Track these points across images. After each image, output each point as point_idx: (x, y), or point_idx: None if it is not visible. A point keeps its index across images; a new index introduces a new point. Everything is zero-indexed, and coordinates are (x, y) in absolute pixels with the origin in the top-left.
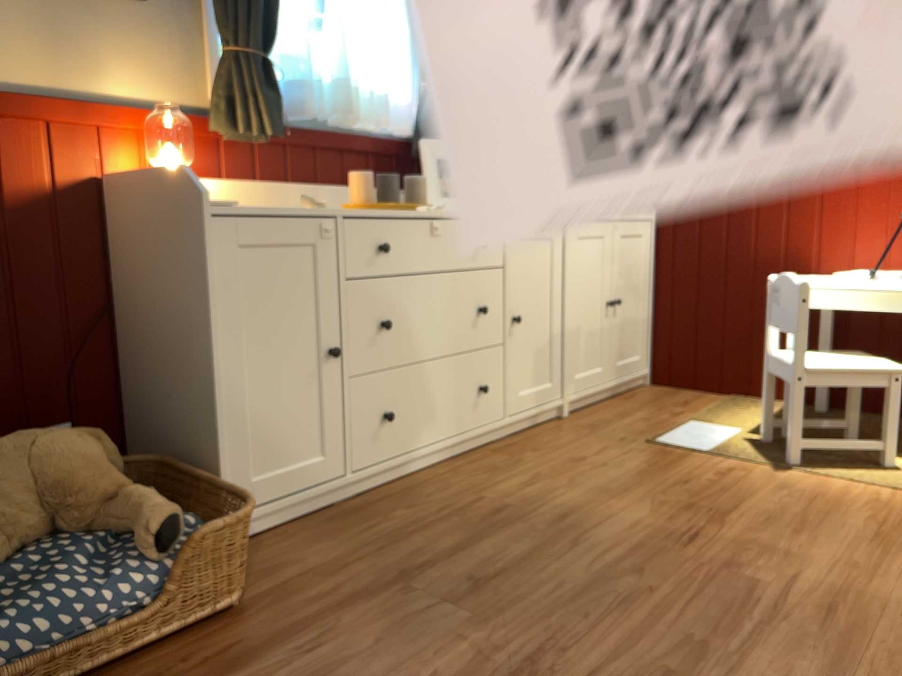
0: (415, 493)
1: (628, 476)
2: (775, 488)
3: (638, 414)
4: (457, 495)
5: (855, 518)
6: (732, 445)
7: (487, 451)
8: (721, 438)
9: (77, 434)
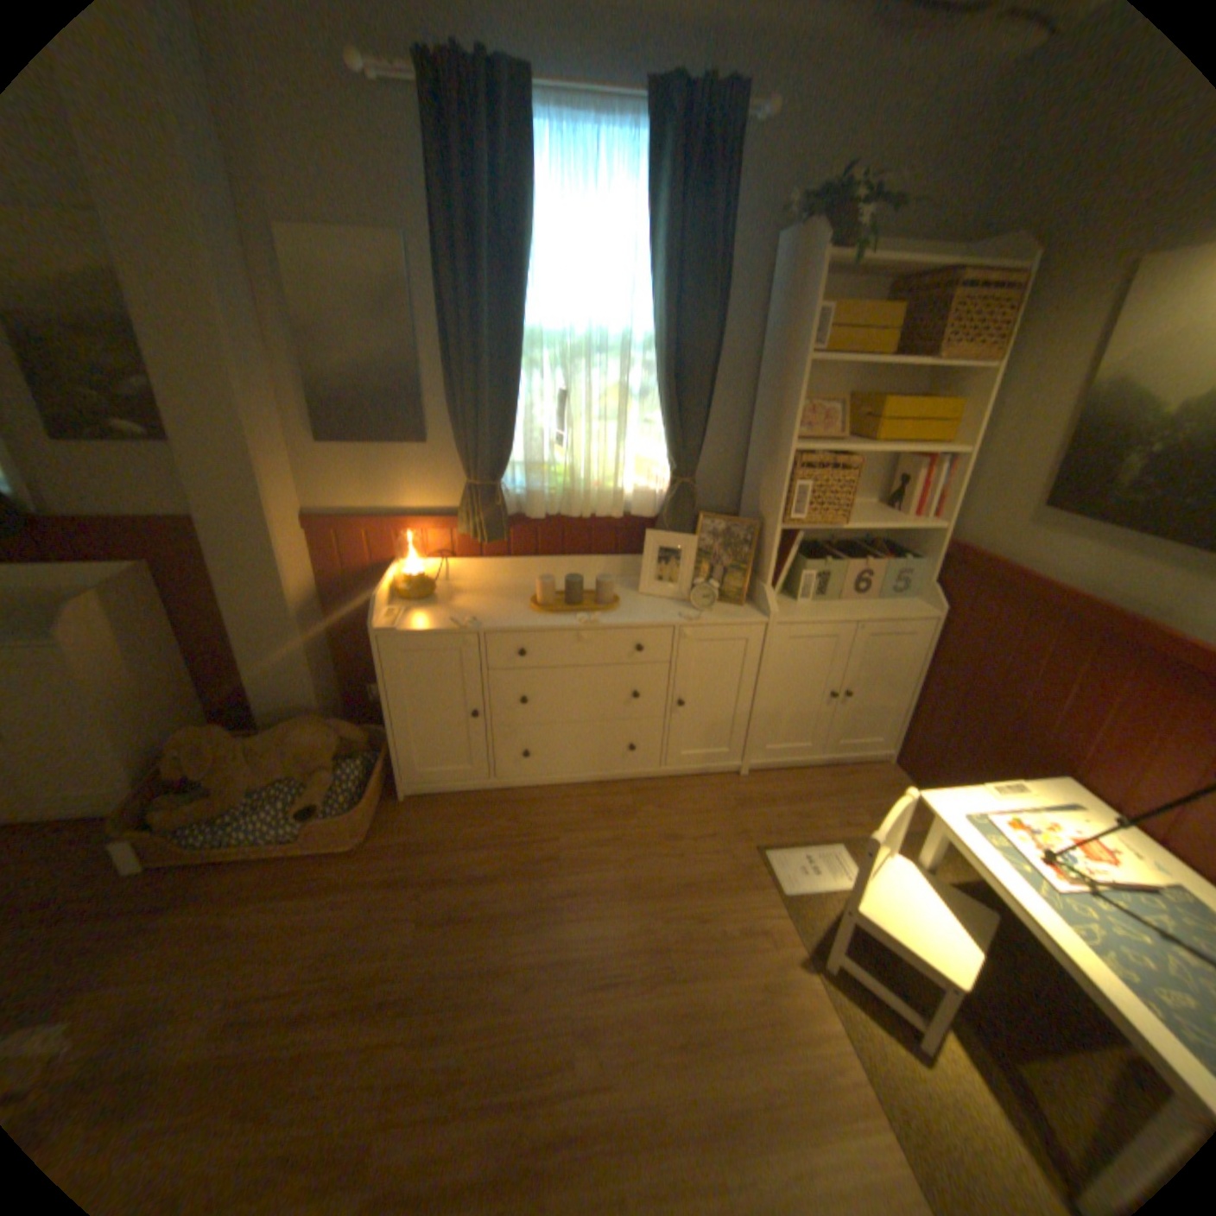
0: (532, 809)
1: (674, 885)
2: (761, 988)
3: (811, 807)
4: (547, 828)
5: (760, 1082)
6: (820, 906)
7: (630, 789)
8: (826, 890)
9: (322, 729)
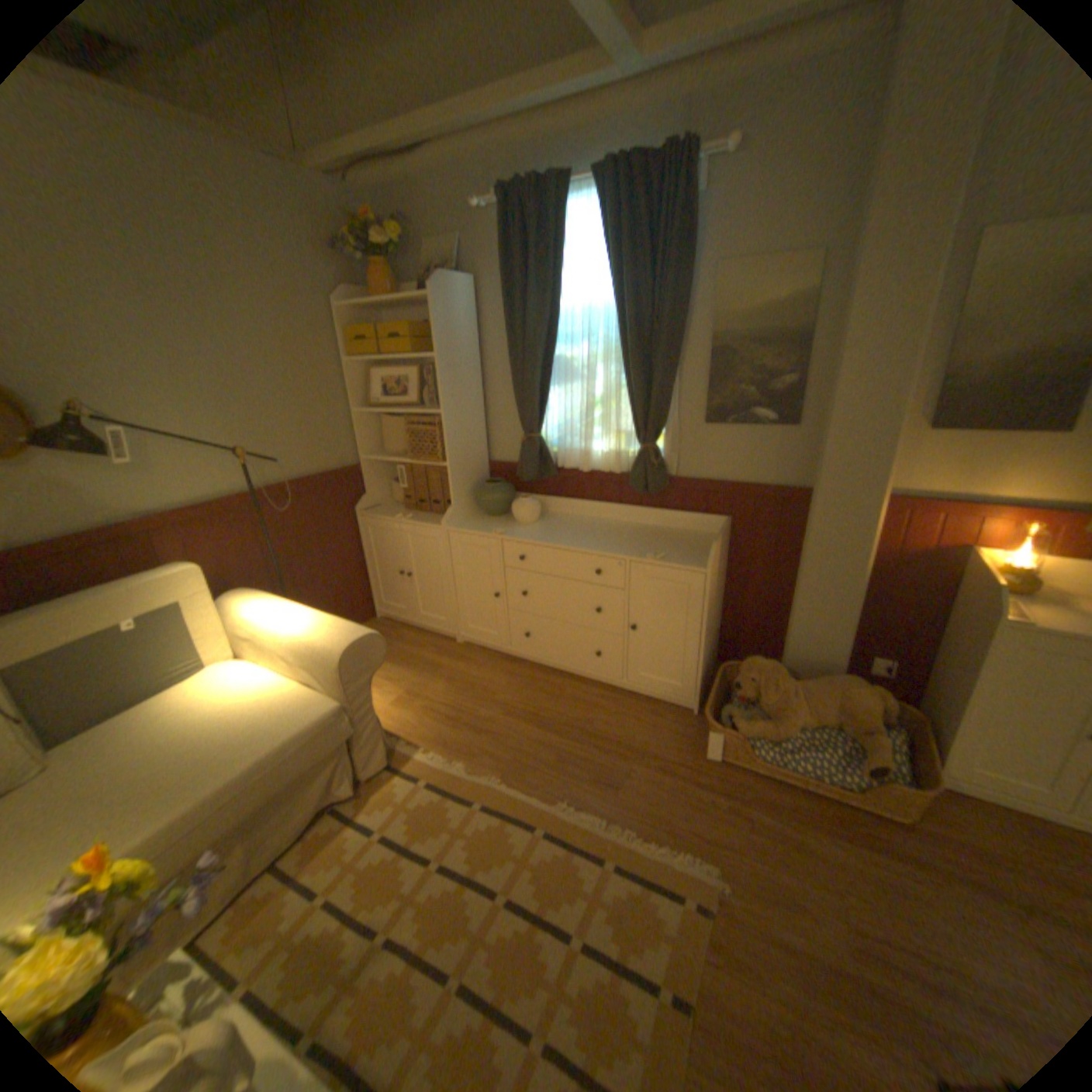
0: None
1: None
2: None
3: None
4: None
5: None
6: None
7: None
8: None
9: (874, 694)
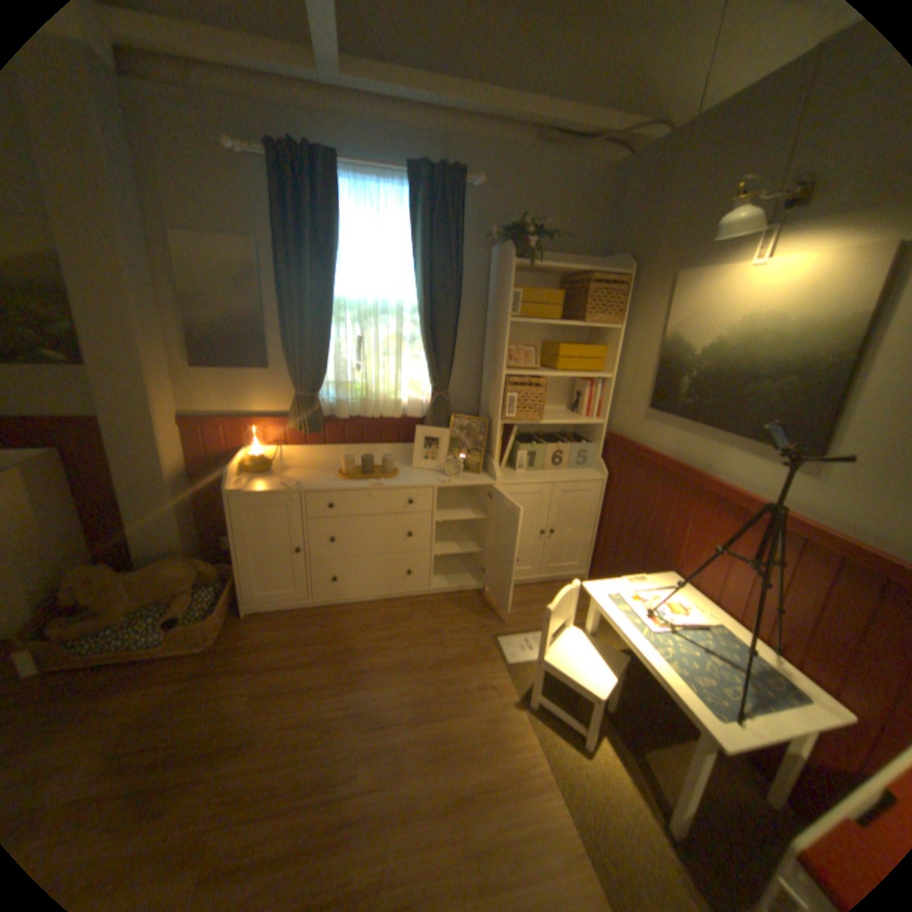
0: (338, 619)
1: (434, 662)
2: (487, 722)
3: (531, 609)
4: (348, 631)
5: (481, 778)
6: (530, 669)
7: (409, 603)
8: (535, 659)
9: (184, 566)
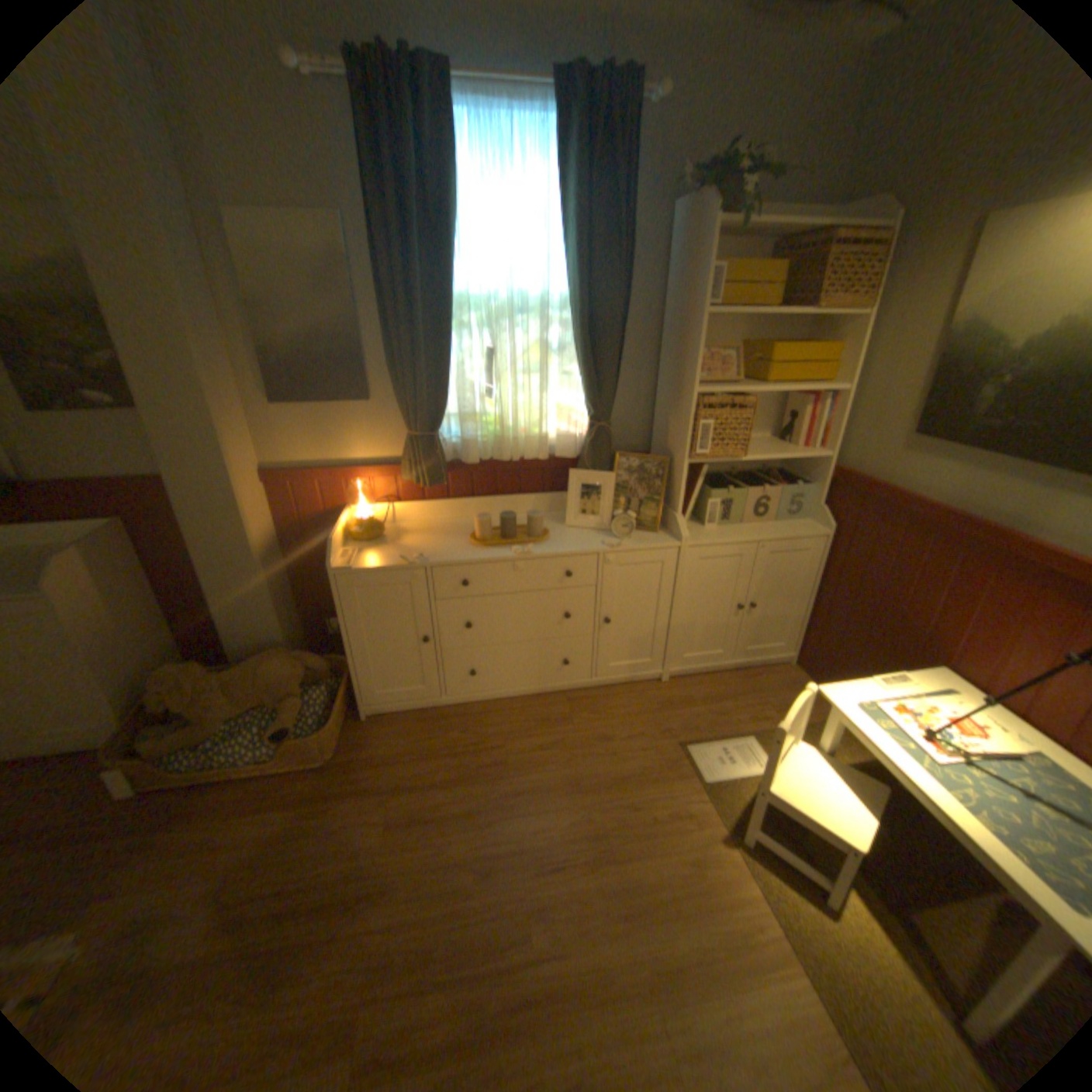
0: (480, 721)
1: (609, 780)
2: (689, 863)
3: (725, 706)
4: (494, 737)
5: (691, 943)
6: (736, 790)
7: (565, 699)
8: (740, 776)
9: (288, 660)
